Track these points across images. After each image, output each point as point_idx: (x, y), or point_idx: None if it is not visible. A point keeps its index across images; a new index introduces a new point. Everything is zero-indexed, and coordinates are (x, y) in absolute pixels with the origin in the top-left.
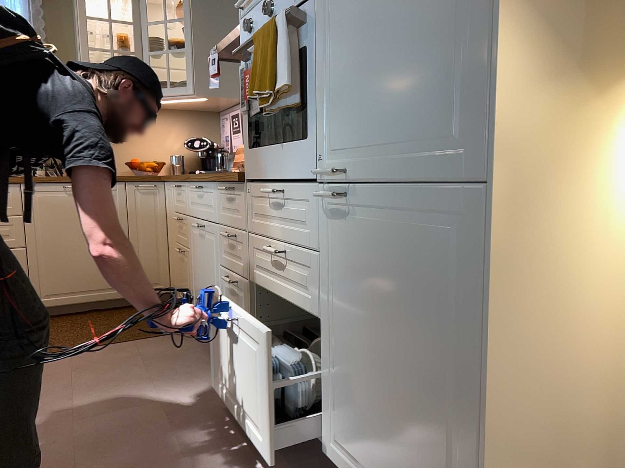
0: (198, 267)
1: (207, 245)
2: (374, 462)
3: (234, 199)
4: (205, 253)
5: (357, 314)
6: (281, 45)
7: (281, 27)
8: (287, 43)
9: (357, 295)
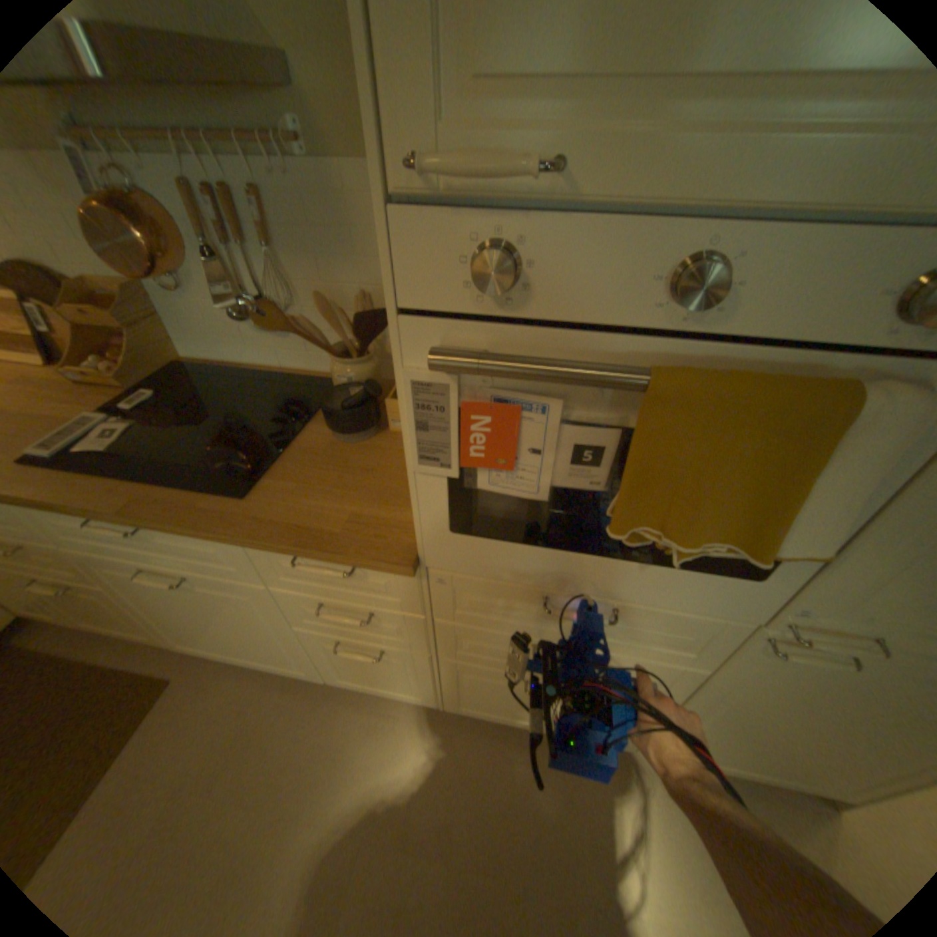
0: (170, 614)
1: (210, 600)
2: (741, 762)
3: (356, 575)
4: (205, 607)
5: (777, 713)
6: (838, 477)
7: (866, 437)
8: (872, 481)
9: (790, 705)
